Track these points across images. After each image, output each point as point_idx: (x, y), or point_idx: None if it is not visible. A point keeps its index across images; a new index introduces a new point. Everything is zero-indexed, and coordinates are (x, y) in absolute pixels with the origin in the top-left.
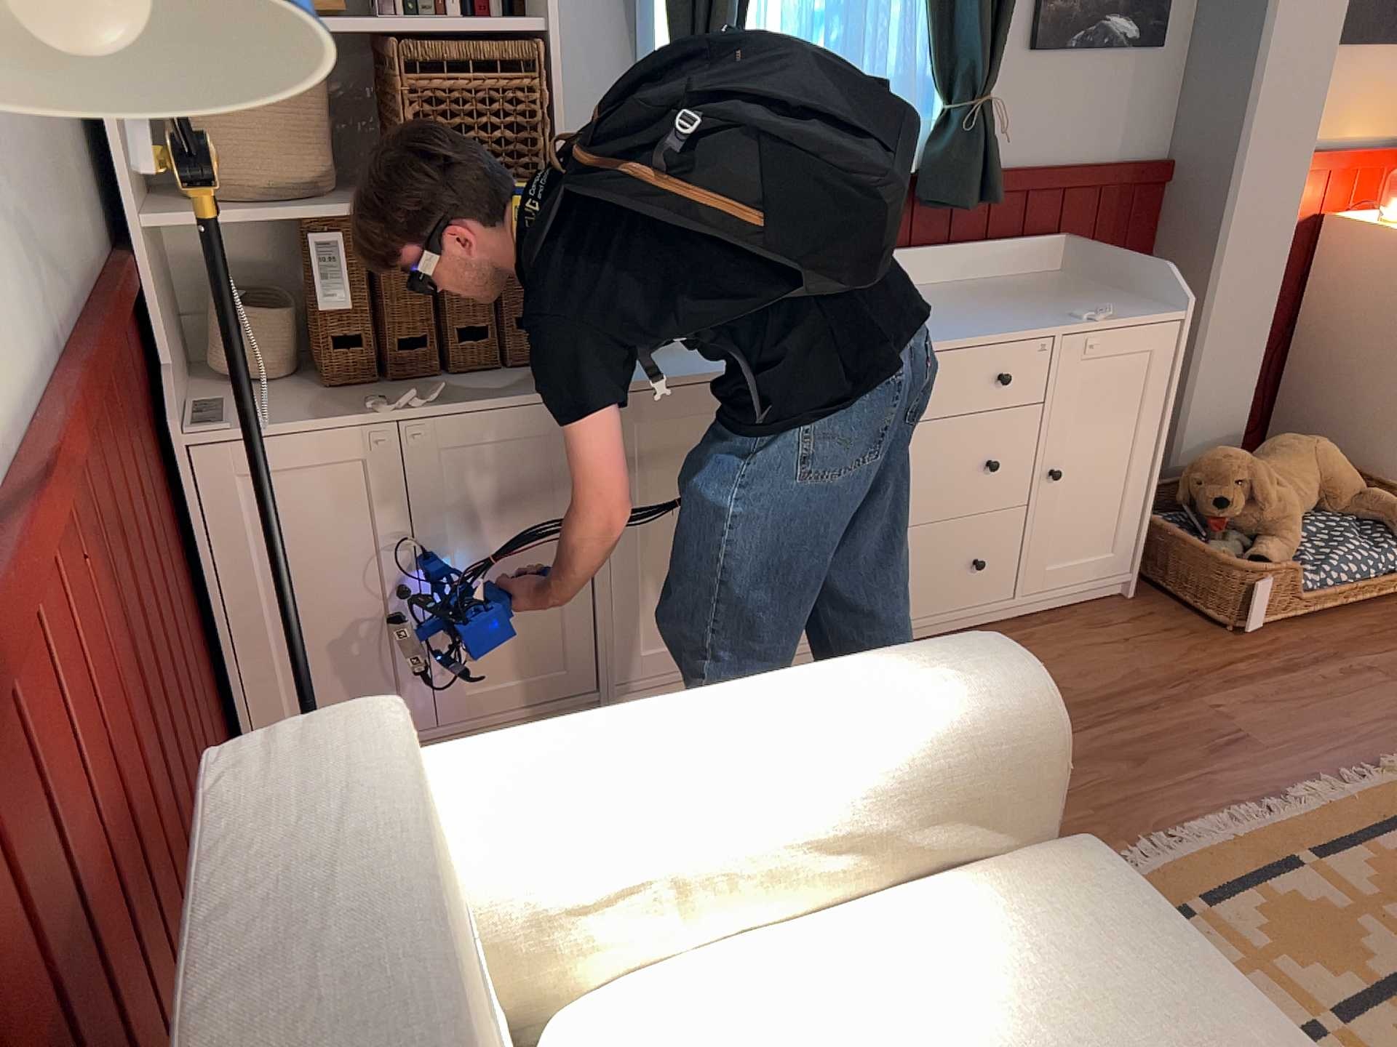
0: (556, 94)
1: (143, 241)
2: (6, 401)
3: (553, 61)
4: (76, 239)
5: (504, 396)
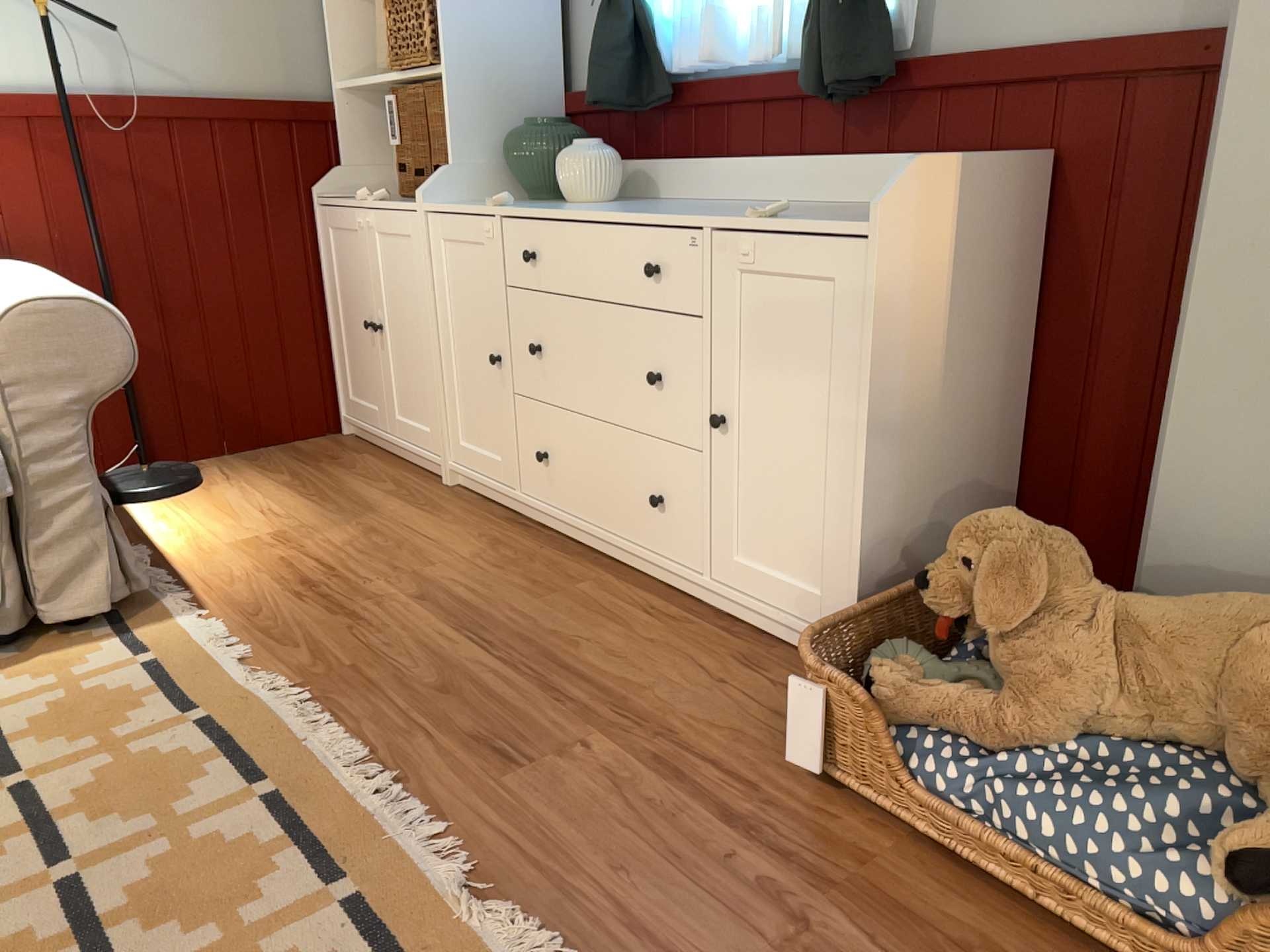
0: None
1: (339, 98)
2: (28, 89)
3: None
4: (245, 77)
5: (402, 206)
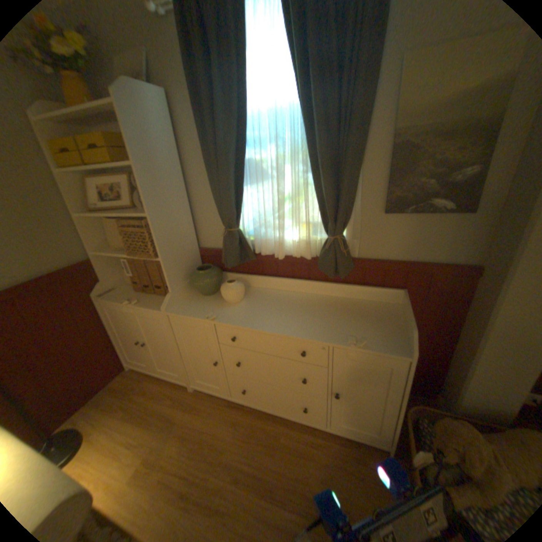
0: (154, 232)
1: (92, 256)
2: None
3: (152, 223)
4: (43, 262)
5: (150, 307)
